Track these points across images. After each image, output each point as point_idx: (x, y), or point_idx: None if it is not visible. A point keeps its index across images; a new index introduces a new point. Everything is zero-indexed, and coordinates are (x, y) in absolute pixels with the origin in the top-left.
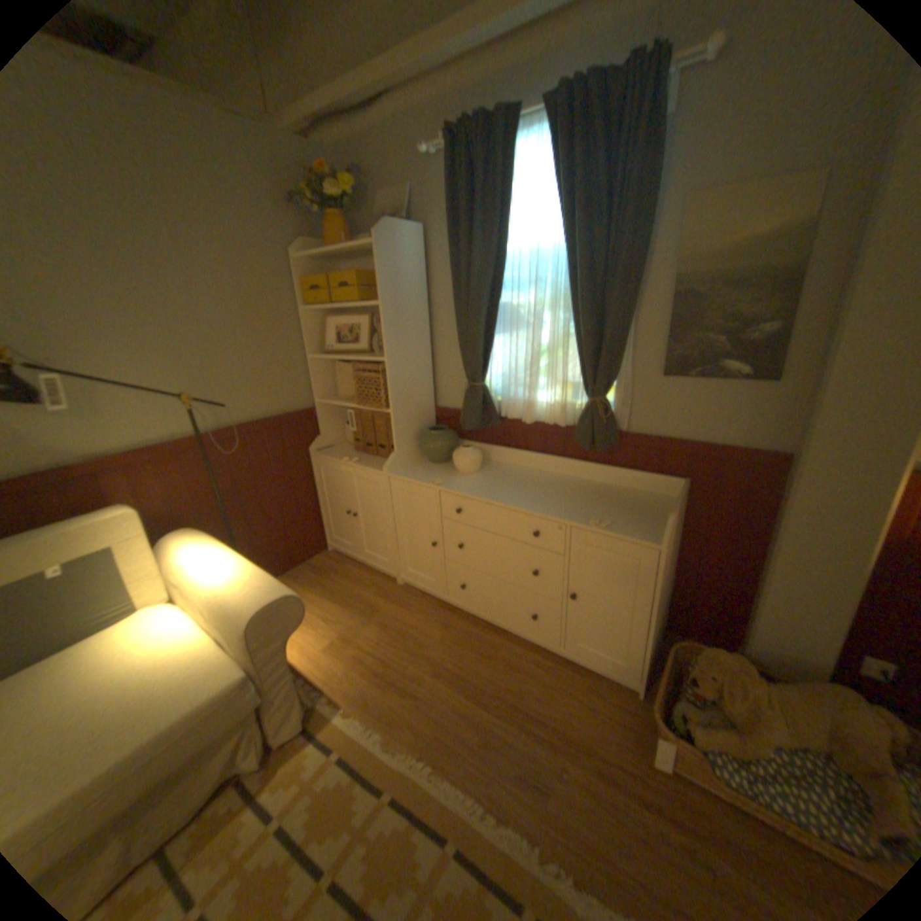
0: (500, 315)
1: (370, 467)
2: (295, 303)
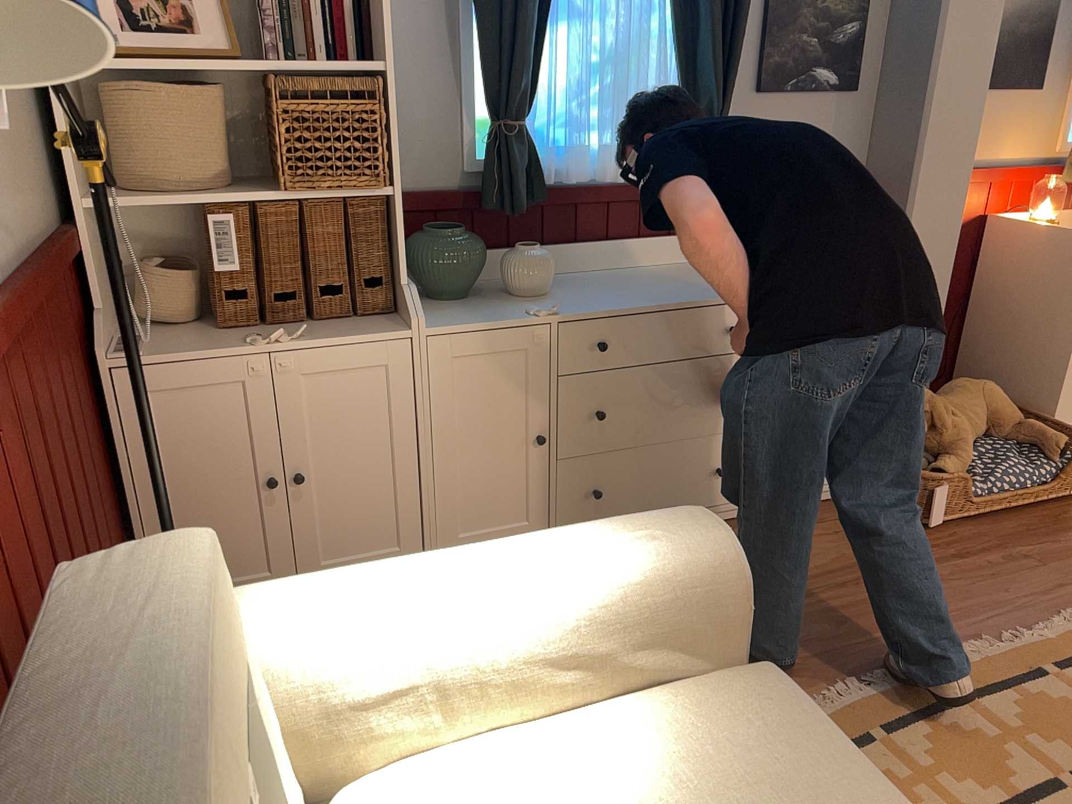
0: None
1: (352, 336)
2: None
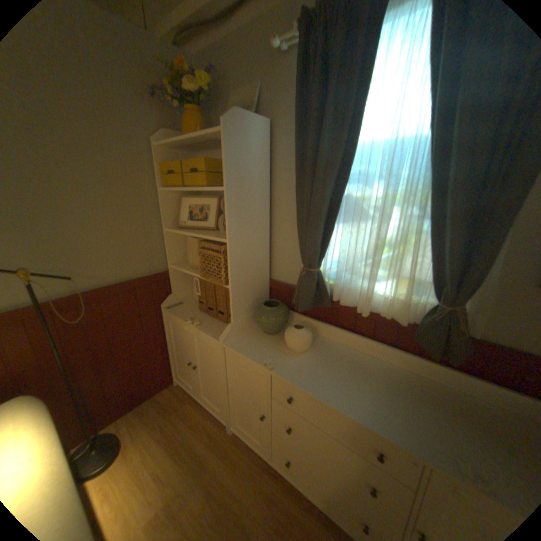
0: (342, 205)
1: (209, 333)
2: (155, 184)
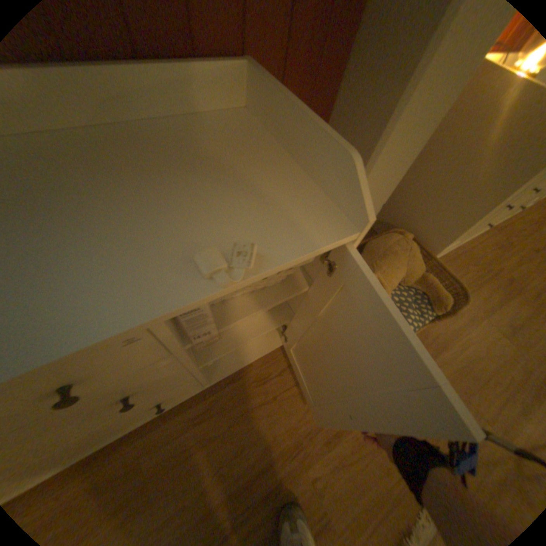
0: None
1: None
2: None
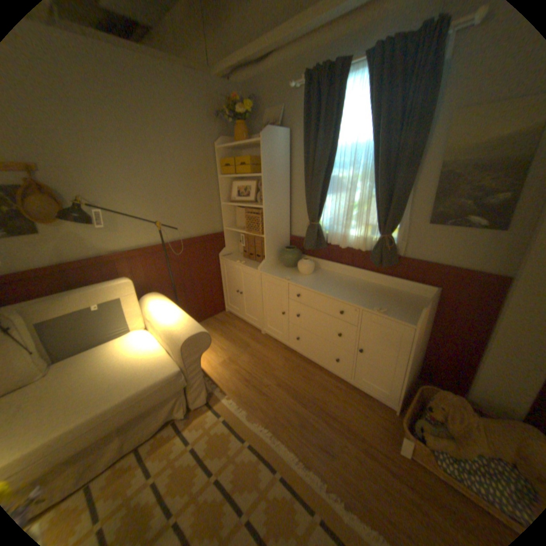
0: (331, 183)
1: (251, 267)
2: (216, 173)
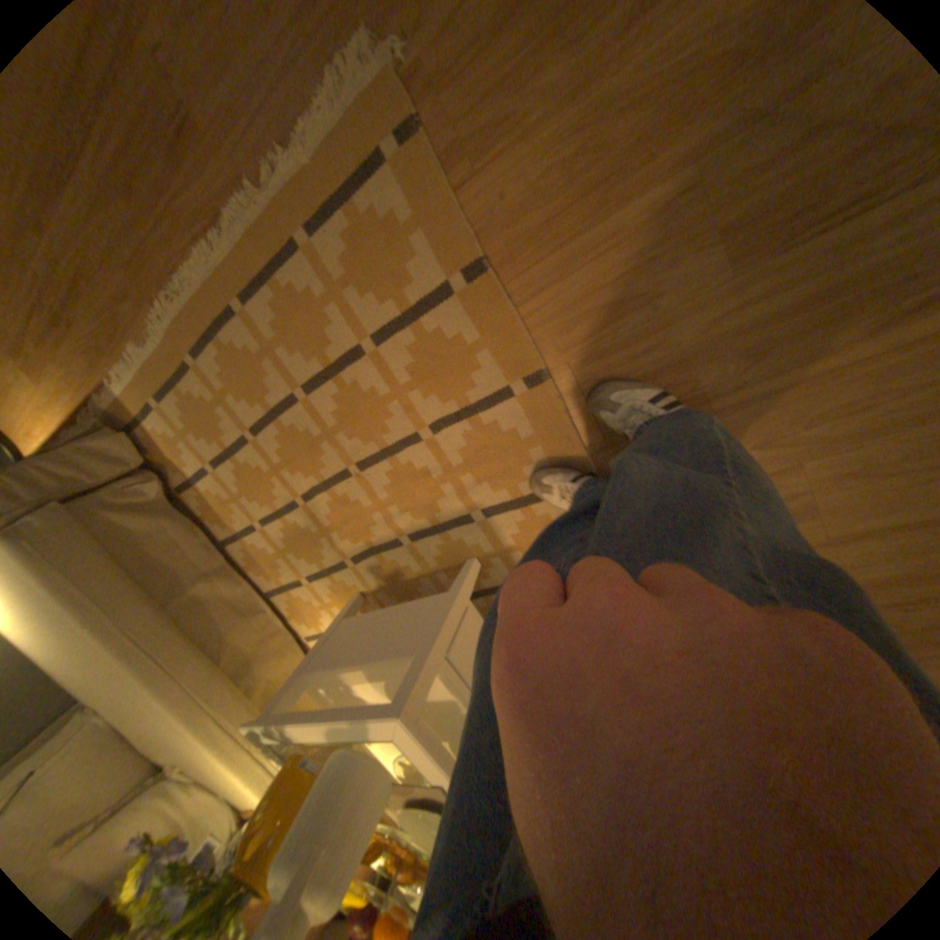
0: None
1: None
2: None
